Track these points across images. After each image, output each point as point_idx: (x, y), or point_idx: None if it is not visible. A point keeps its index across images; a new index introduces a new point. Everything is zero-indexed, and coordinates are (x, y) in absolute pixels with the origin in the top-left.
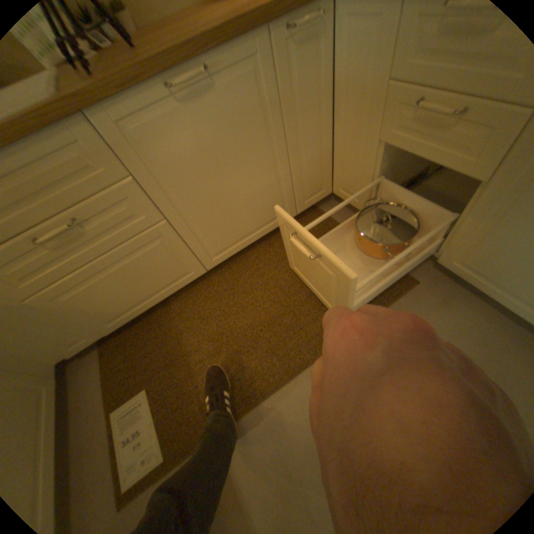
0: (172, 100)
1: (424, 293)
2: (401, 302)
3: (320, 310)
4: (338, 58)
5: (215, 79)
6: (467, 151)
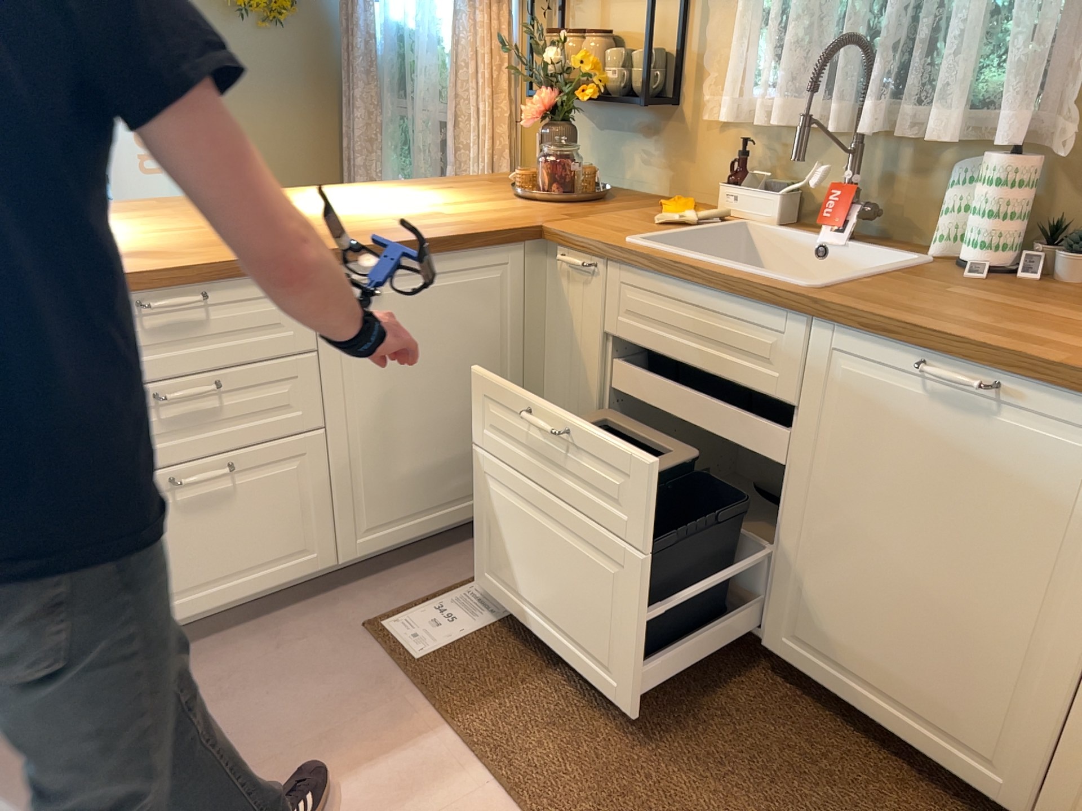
0: (920, 387)
1: None
2: None
3: None
4: None
5: (1008, 415)
6: None
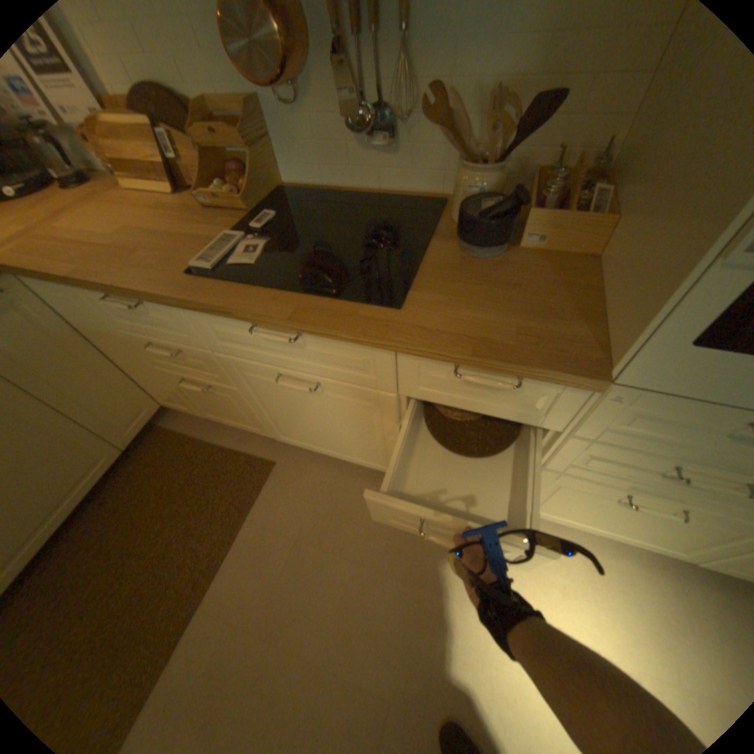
0: None
1: (282, 470)
2: (264, 492)
3: (186, 550)
4: (59, 312)
5: None
6: (209, 372)
